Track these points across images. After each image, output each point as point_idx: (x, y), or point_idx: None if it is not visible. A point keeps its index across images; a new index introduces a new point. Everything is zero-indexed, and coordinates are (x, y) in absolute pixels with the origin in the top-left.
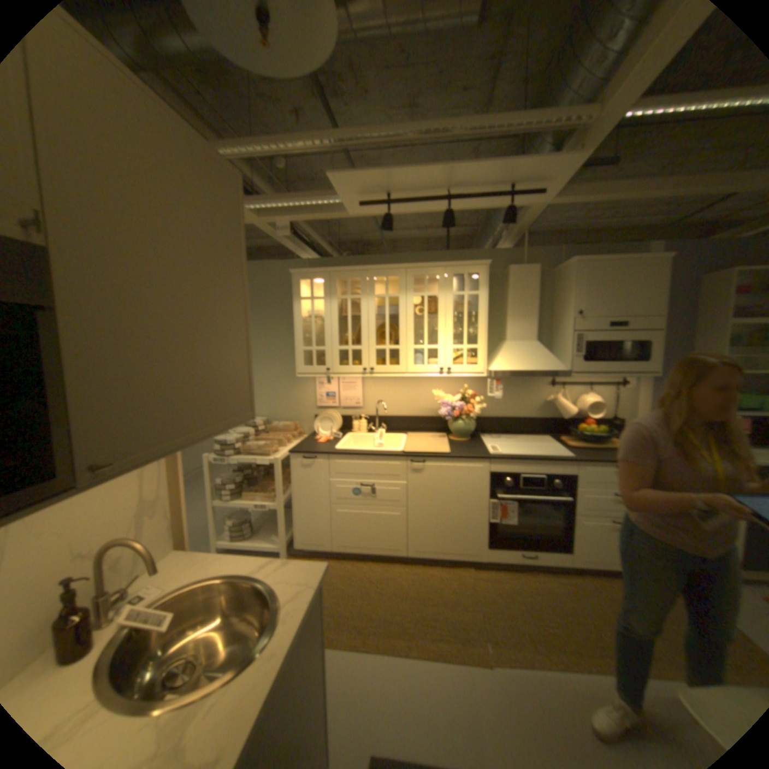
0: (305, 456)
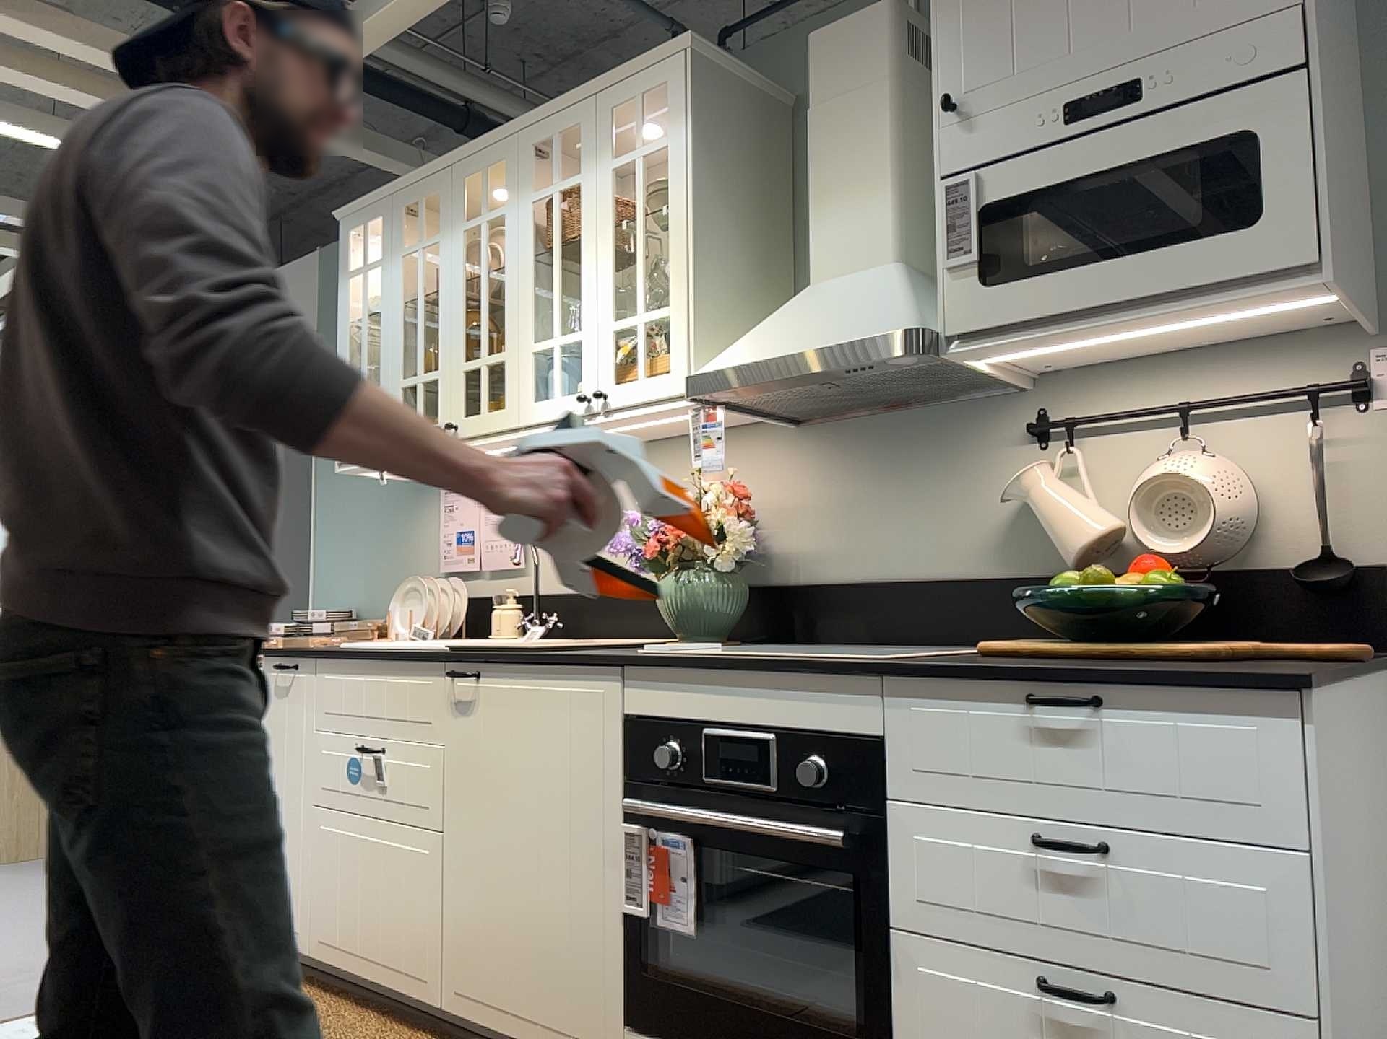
0: (283, 663)
